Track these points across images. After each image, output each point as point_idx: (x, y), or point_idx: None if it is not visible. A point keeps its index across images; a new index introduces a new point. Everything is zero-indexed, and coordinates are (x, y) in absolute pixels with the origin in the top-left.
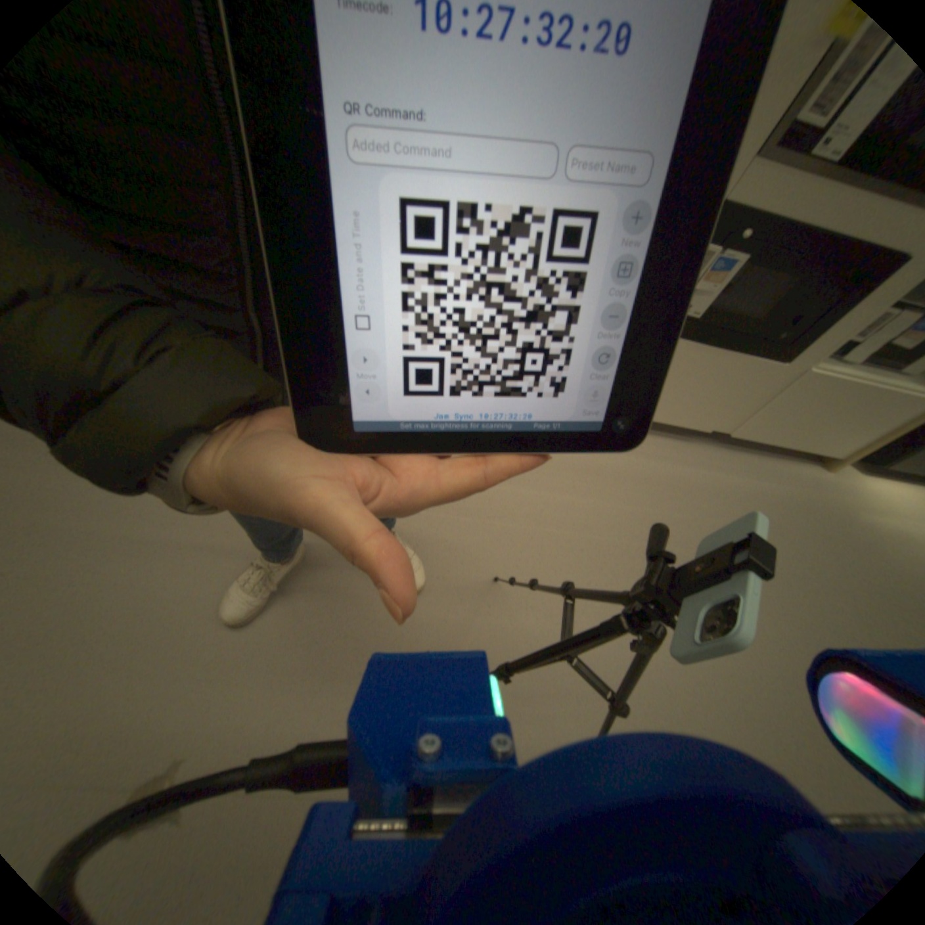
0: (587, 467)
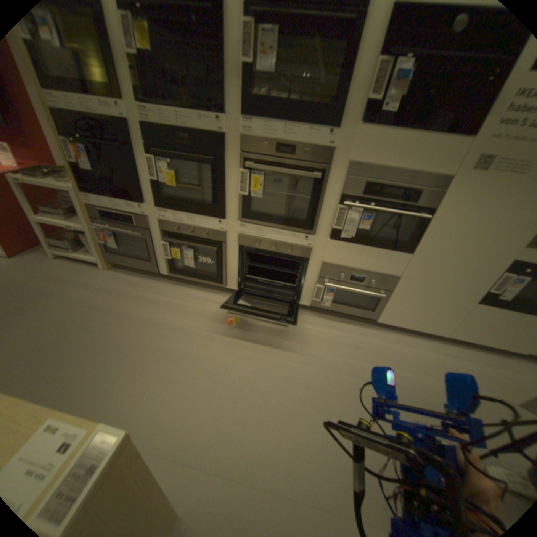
0: (459, 370)
